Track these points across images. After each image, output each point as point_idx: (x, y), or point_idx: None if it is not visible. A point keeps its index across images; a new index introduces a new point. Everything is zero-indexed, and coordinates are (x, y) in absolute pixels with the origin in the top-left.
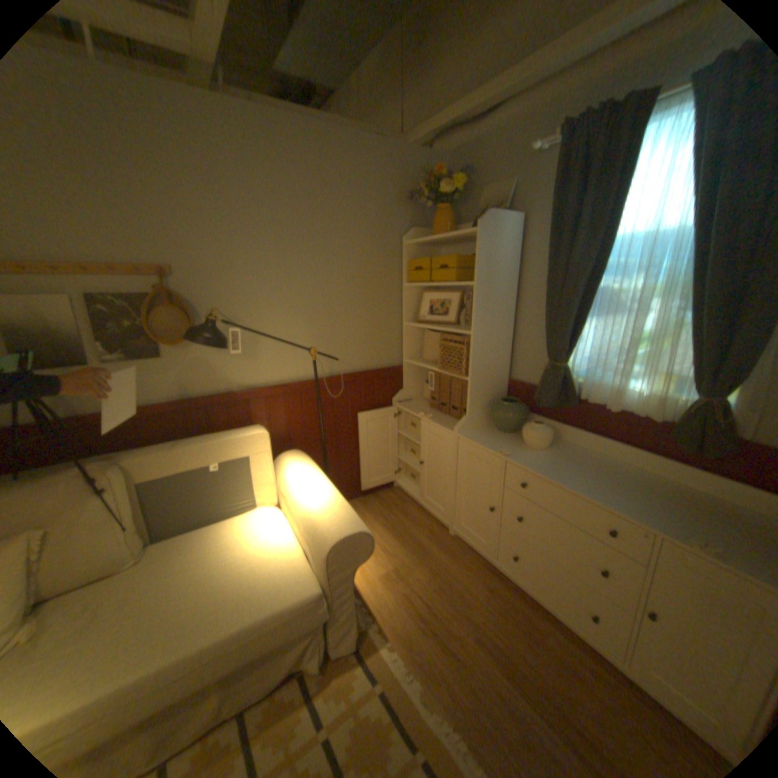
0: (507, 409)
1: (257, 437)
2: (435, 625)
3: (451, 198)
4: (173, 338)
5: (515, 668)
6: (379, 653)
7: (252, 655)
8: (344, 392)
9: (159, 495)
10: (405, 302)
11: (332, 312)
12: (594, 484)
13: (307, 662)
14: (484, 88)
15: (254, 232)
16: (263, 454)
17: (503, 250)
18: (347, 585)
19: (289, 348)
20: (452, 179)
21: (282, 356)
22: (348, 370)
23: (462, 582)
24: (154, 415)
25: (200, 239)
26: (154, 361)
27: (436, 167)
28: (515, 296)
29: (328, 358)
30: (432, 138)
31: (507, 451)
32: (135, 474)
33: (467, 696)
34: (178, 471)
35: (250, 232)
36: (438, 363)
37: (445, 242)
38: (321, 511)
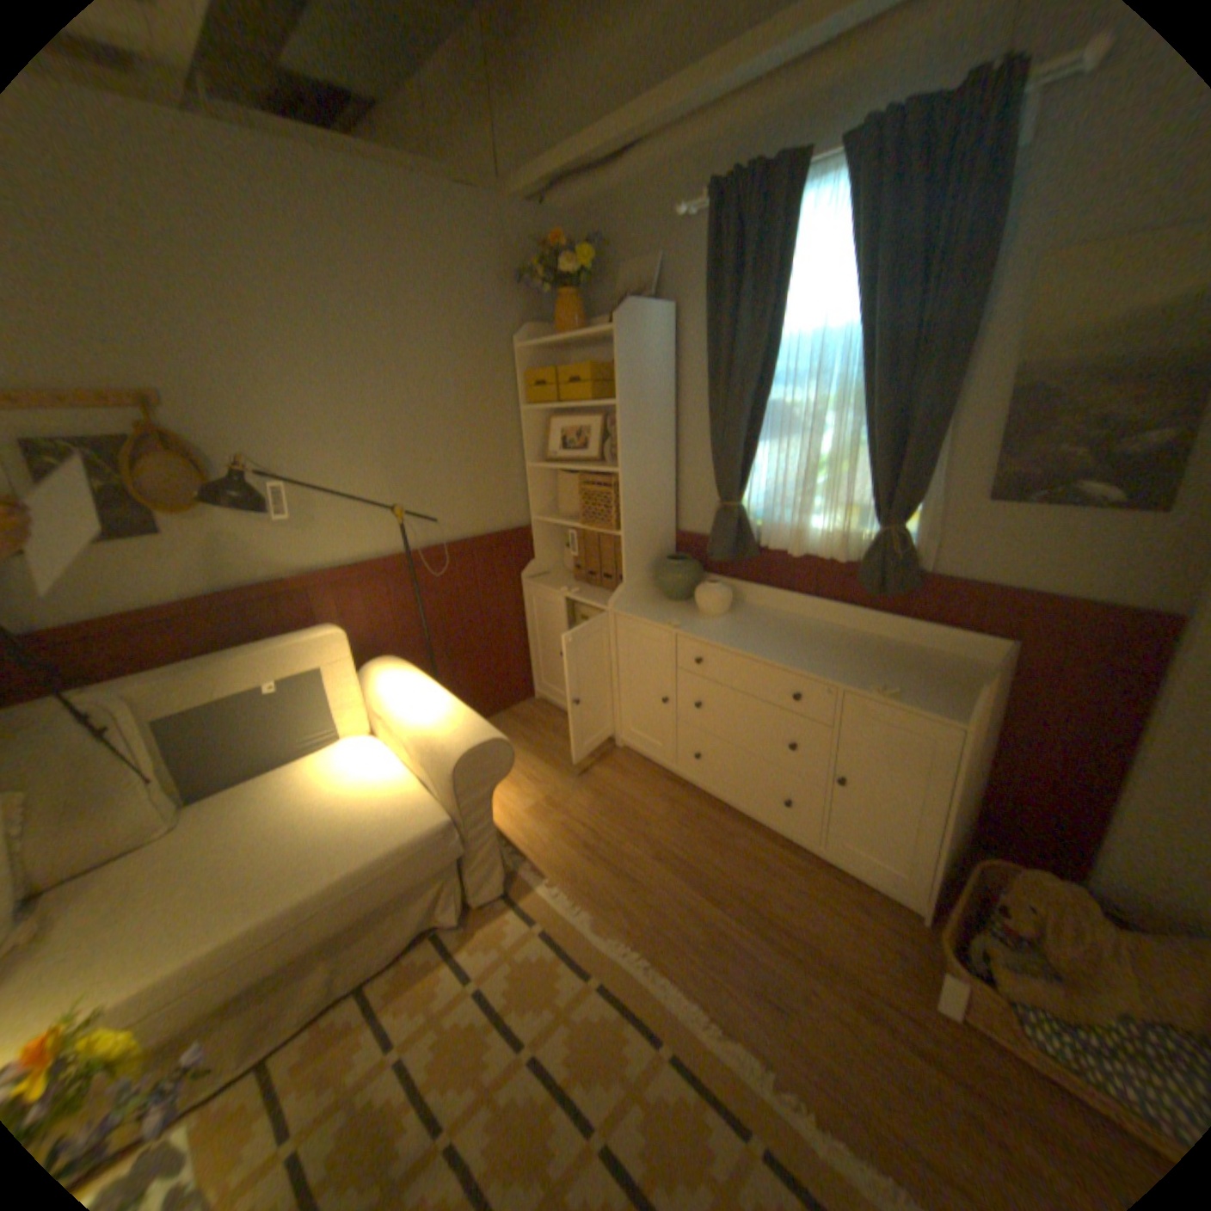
0: (673, 569)
1: (330, 637)
2: (603, 851)
3: (575, 280)
4: (176, 503)
5: (701, 876)
6: (534, 892)
7: (366, 906)
8: (449, 569)
9: (196, 727)
10: (526, 433)
11: (419, 453)
12: (776, 646)
13: (440, 915)
14: (607, 123)
15: (285, 336)
16: (343, 658)
17: (650, 356)
18: (483, 810)
19: (359, 509)
20: (575, 254)
21: (350, 522)
22: (452, 537)
23: (634, 798)
24: (160, 622)
25: (200, 349)
26: (149, 541)
27: (551, 233)
28: (672, 418)
29: (420, 522)
30: (542, 188)
31: (676, 622)
32: (153, 702)
33: (646, 915)
34: (219, 693)
35: (279, 336)
36: (580, 518)
37: (574, 344)
38: (437, 724)
